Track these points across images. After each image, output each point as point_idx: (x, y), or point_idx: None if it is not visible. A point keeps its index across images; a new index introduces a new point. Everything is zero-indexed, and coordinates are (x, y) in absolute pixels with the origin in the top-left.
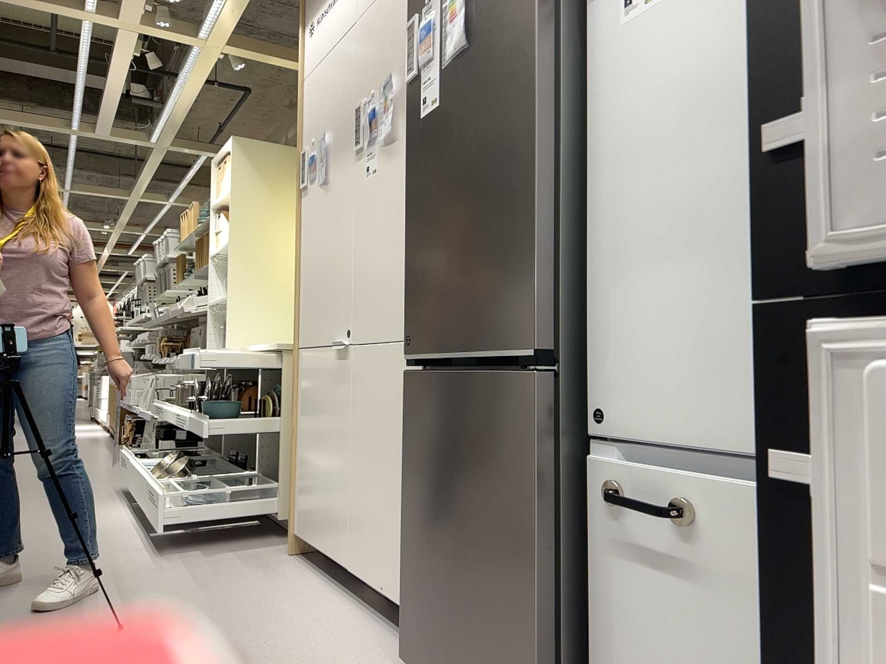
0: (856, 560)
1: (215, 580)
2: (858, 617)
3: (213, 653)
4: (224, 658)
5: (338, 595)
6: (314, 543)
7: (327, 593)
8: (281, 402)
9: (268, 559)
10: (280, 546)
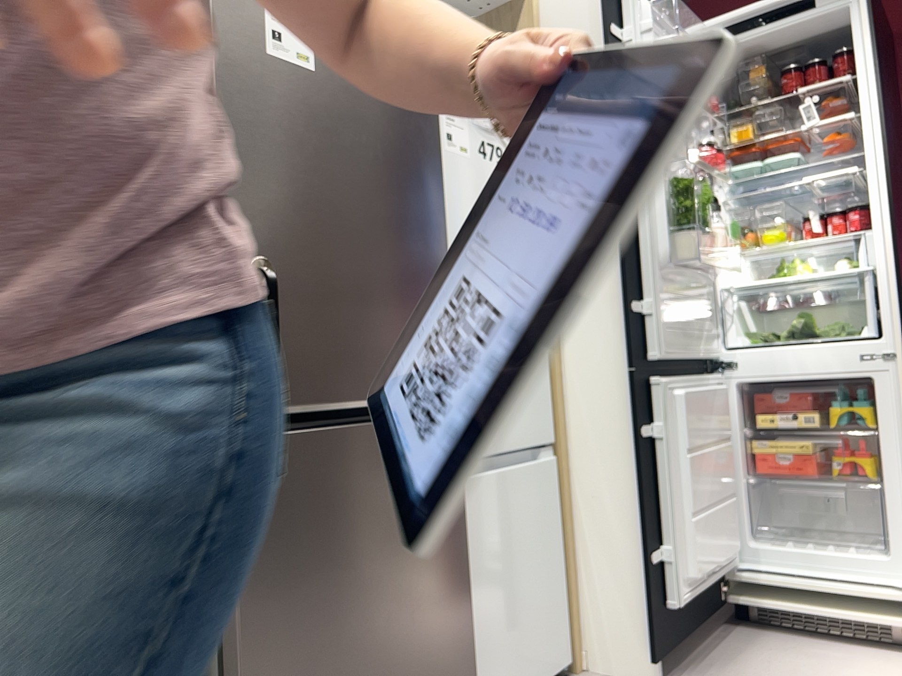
0: (669, 448)
1: None
2: (670, 466)
3: None
4: None
5: None
6: None
7: None
8: None
9: None
10: None
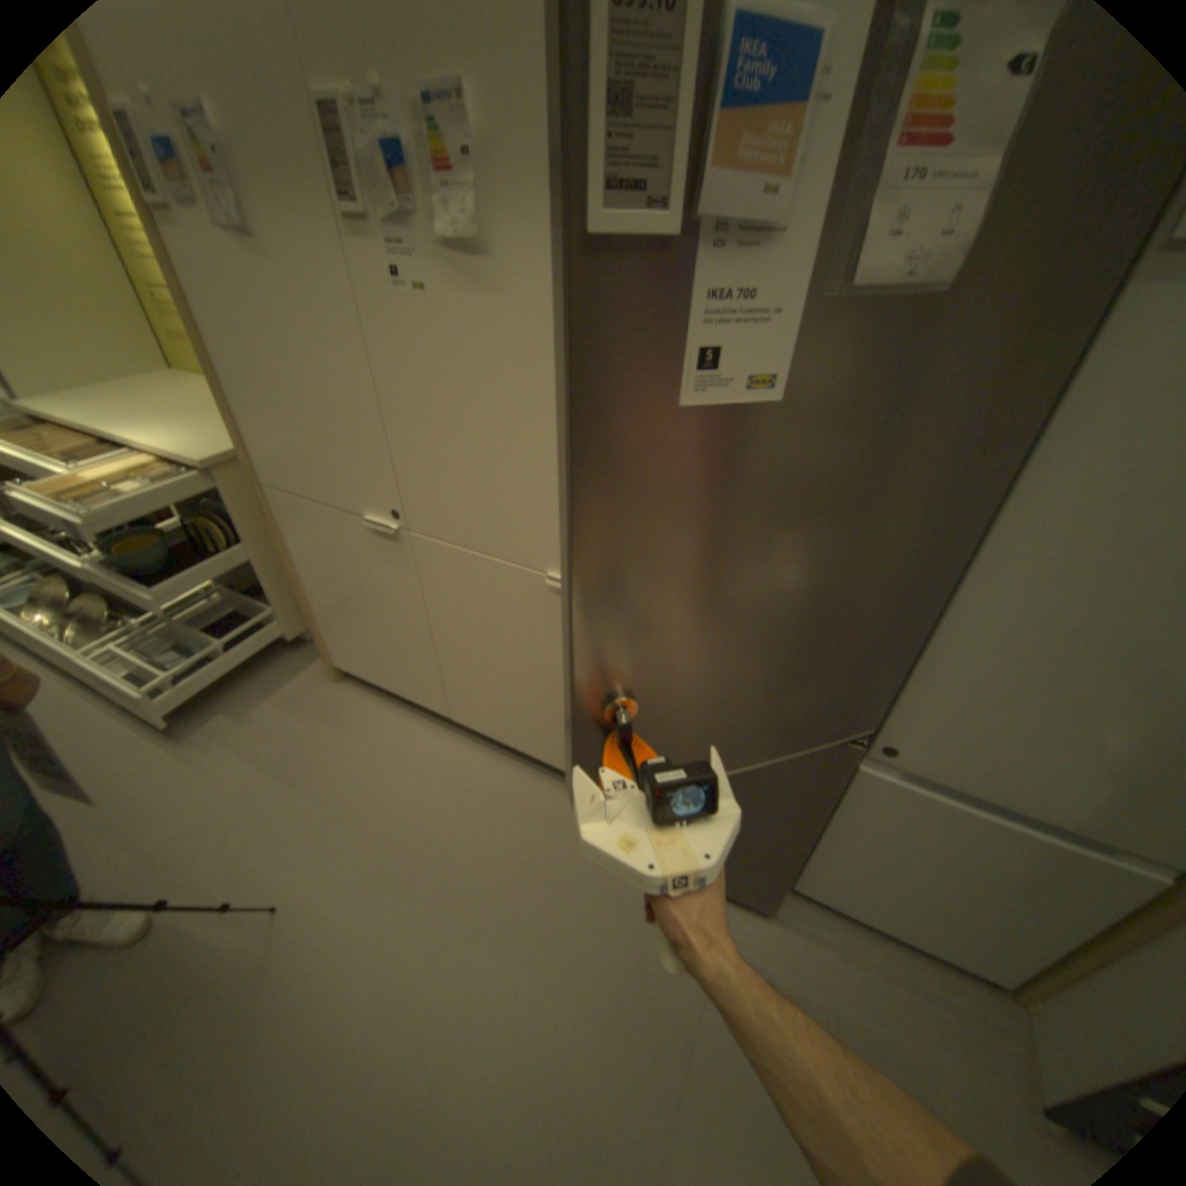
0: None
1: (292, 761)
2: None
3: (407, 887)
4: (424, 888)
5: (441, 733)
6: (381, 684)
7: (428, 732)
8: (231, 521)
9: (317, 696)
10: (310, 668)
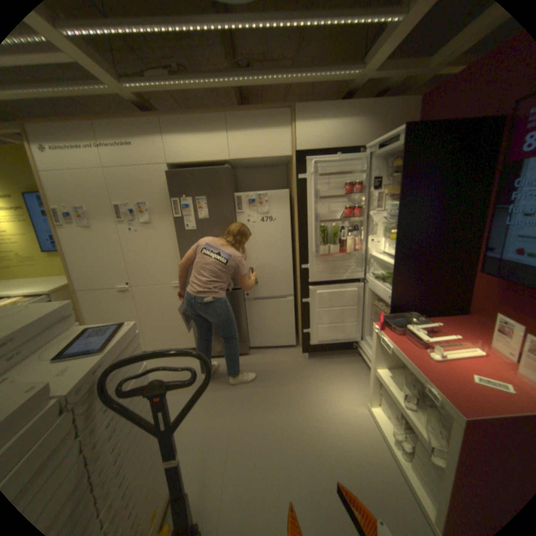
0: (311, 306)
1: None
2: (311, 311)
3: None
4: None
5: None
6: None
7: None
8: None
9: None
10: None
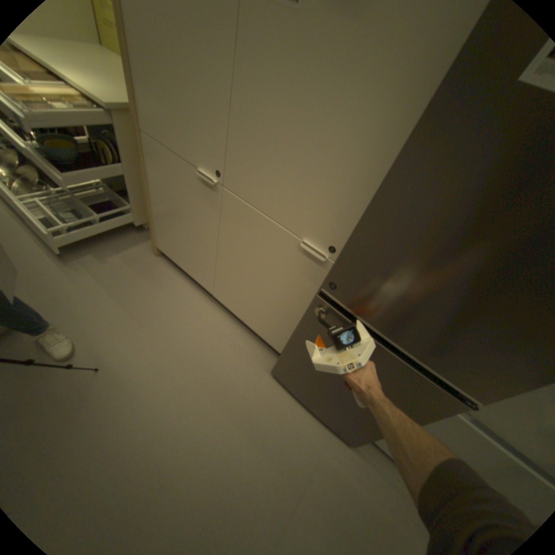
0: None
1: (124, 292)
2: None
3: (171, 378)
4: (179, 381)
5: (206, 300)
6: (181, 265)
7: (199, 297)
8: (118, 148)
9: (145, 260)
10: (145, 244)
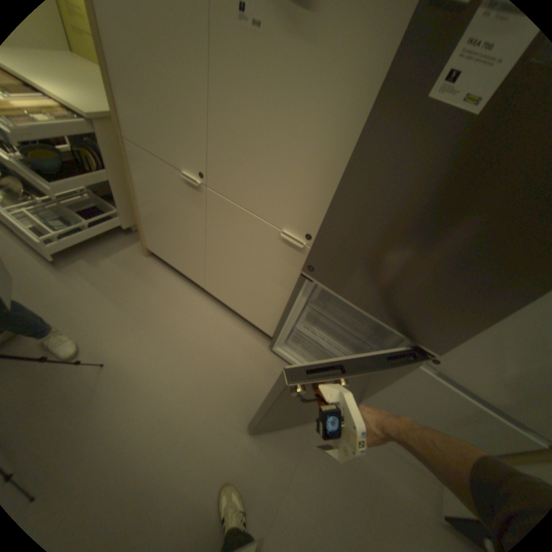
0: None
1: (119, 293)
2: None
3: (172, 368)
4: (180, 370)
5: (198, 294)
6: (171, 263)
7: (191, 293)
8: (100, 155)
9: (136, 262)
10: (133, 246)
